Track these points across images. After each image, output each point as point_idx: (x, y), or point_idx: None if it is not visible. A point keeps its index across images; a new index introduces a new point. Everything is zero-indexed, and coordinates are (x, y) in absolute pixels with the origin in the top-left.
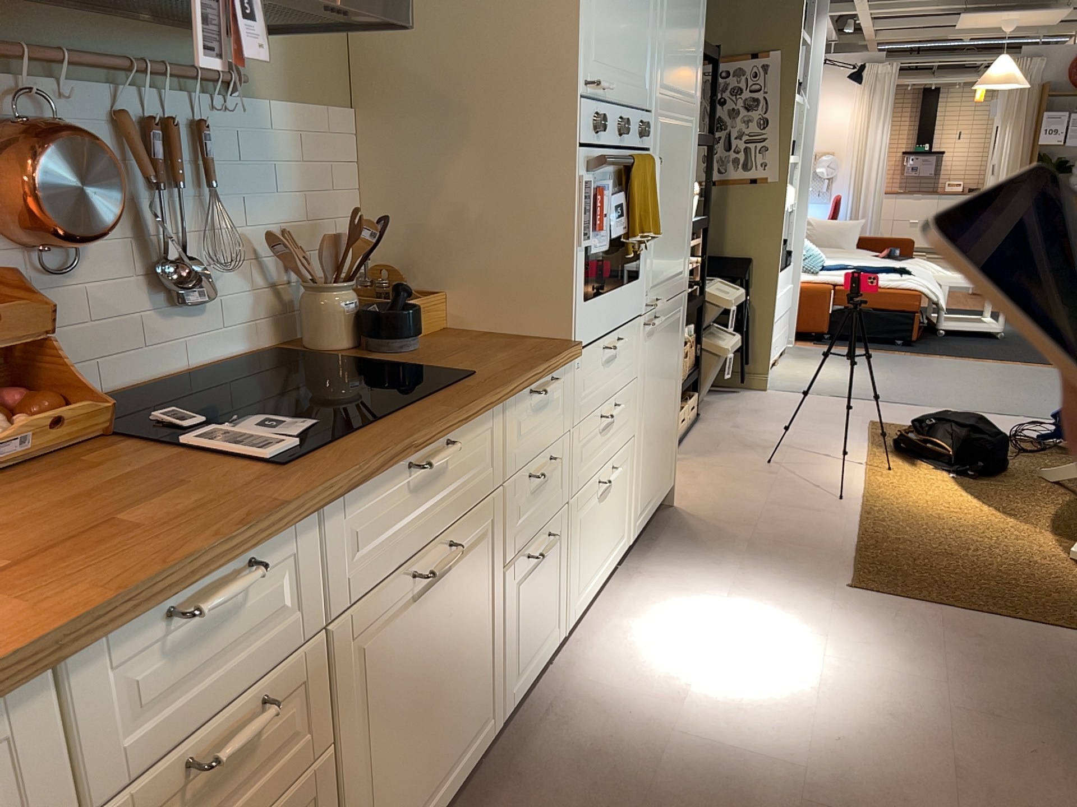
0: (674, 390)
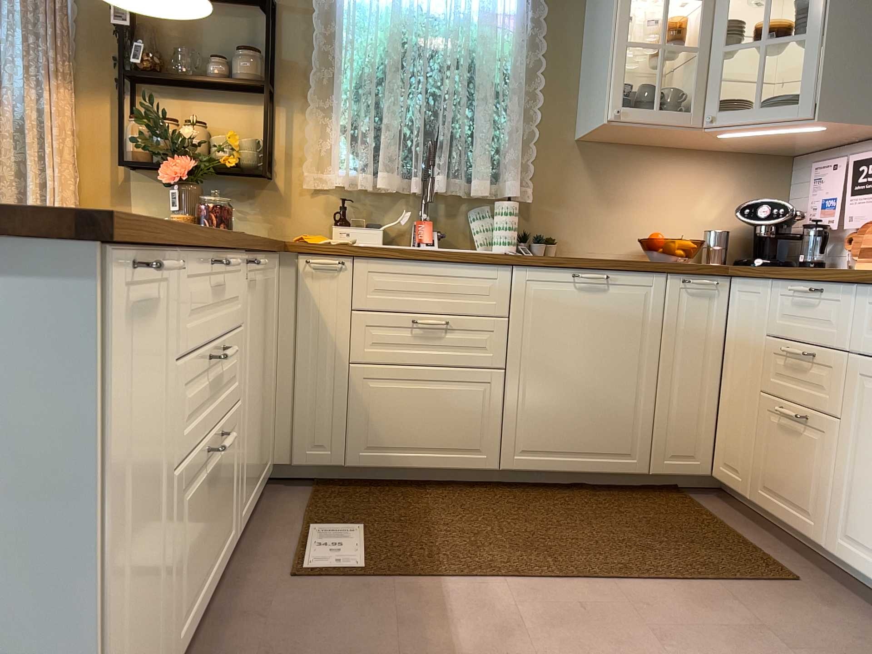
0: None
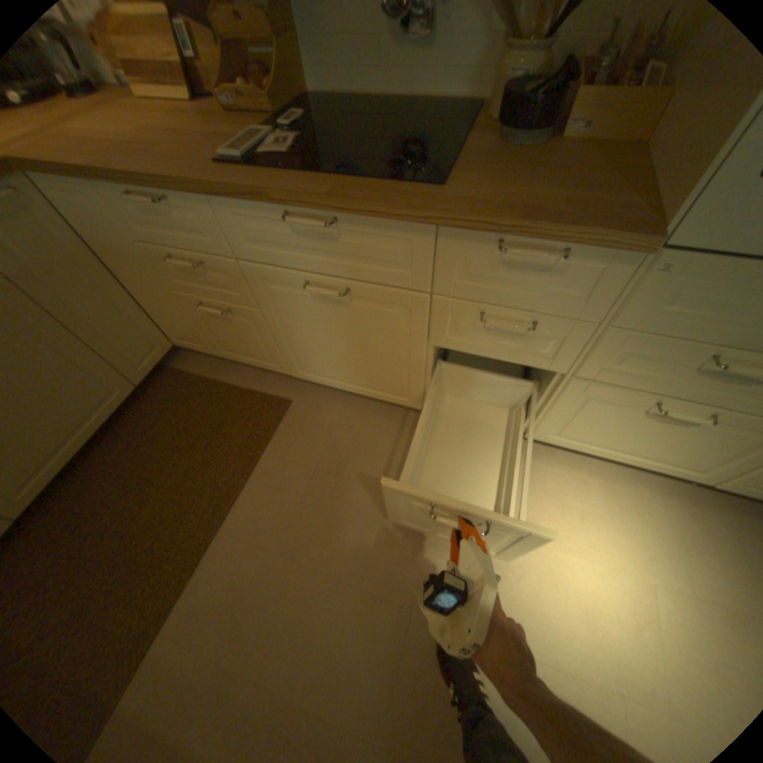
0: None
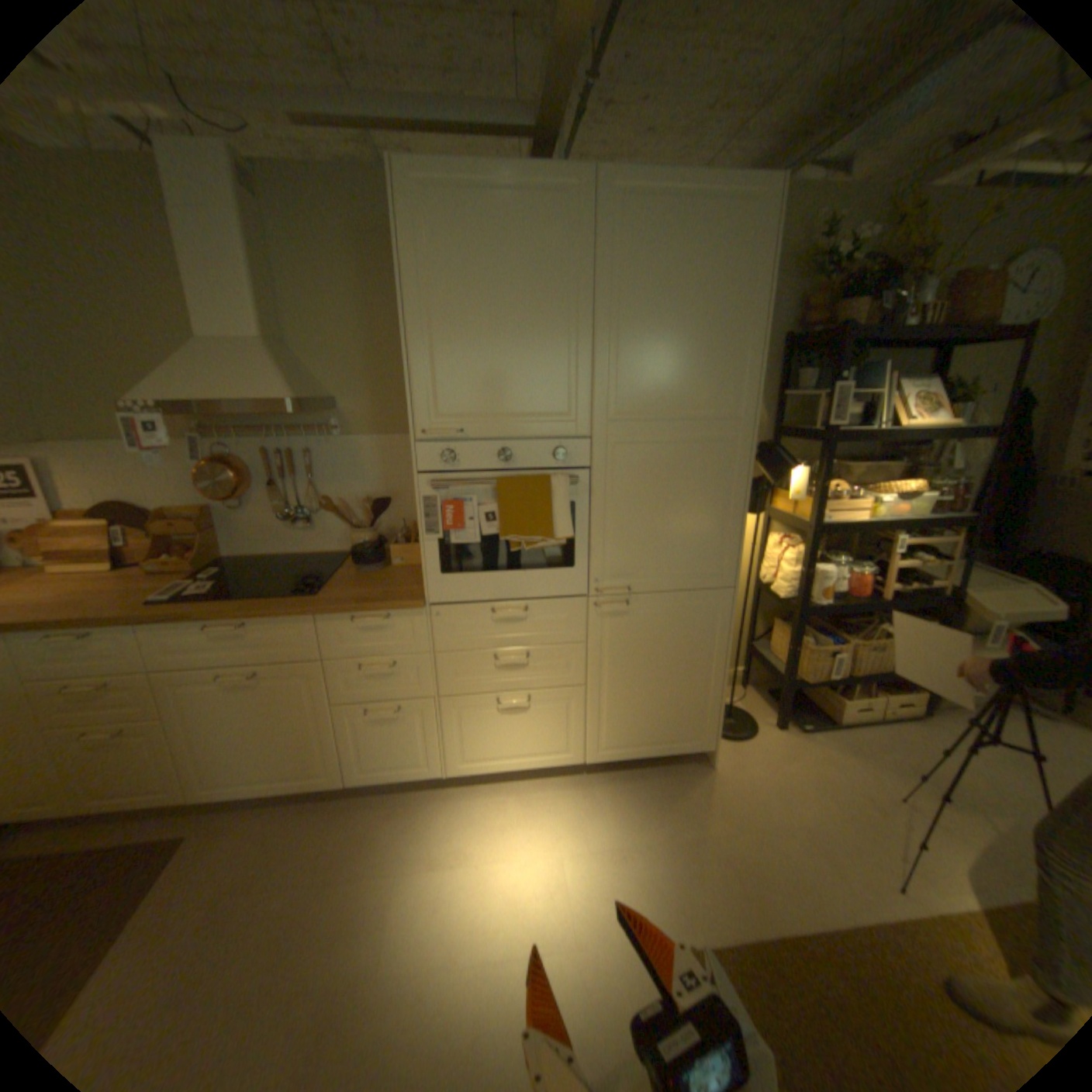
0: (699, 671)
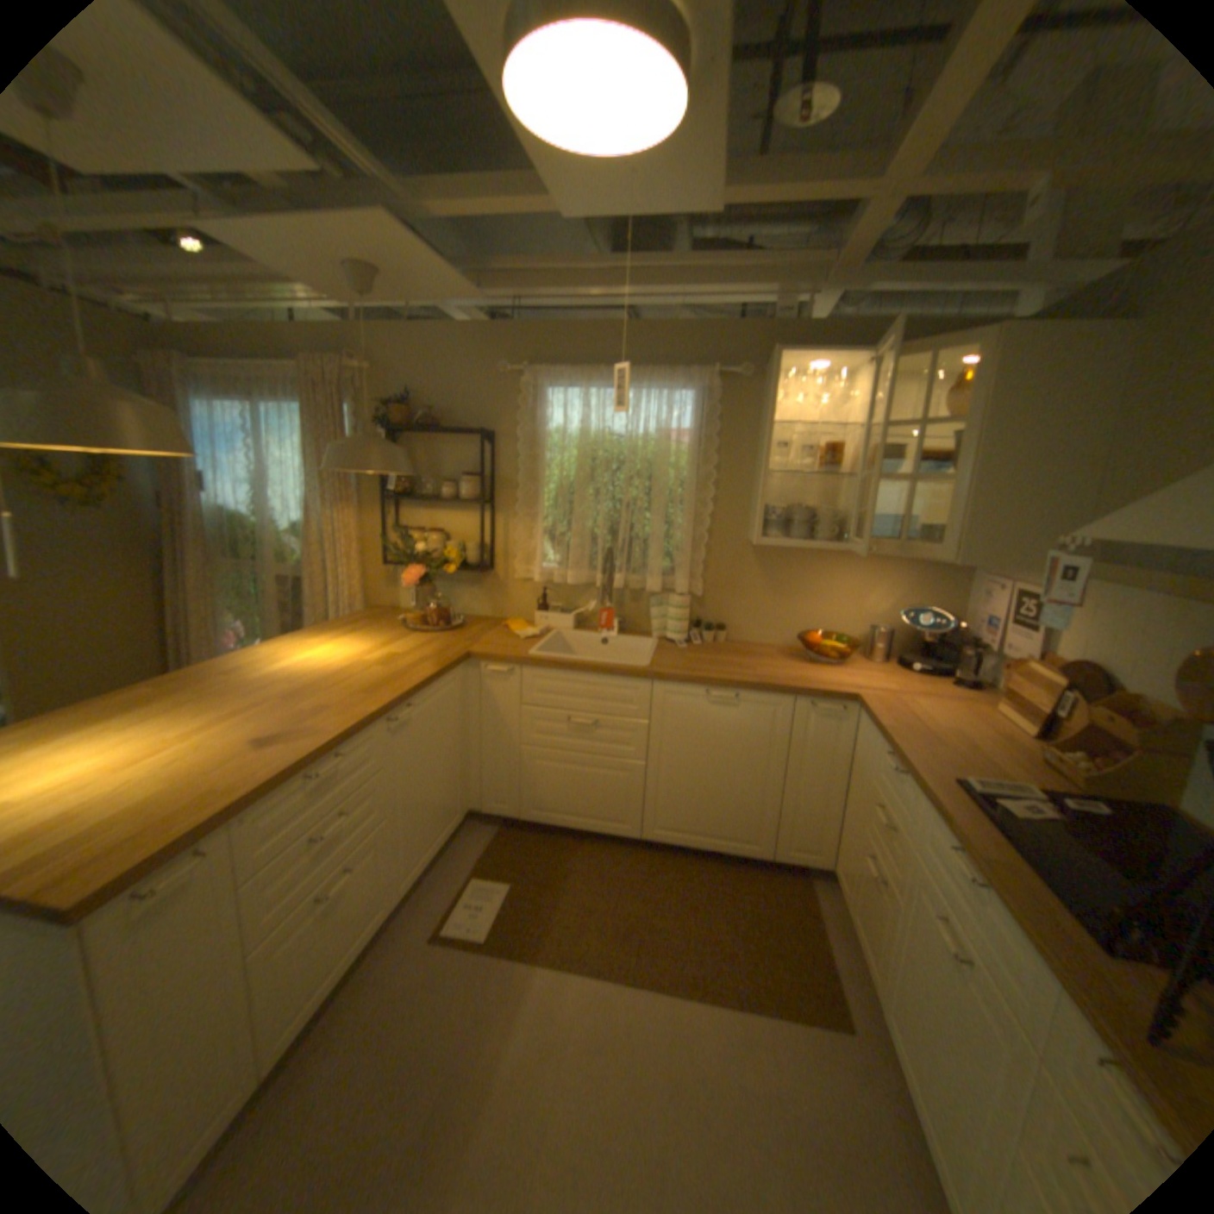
0: None
